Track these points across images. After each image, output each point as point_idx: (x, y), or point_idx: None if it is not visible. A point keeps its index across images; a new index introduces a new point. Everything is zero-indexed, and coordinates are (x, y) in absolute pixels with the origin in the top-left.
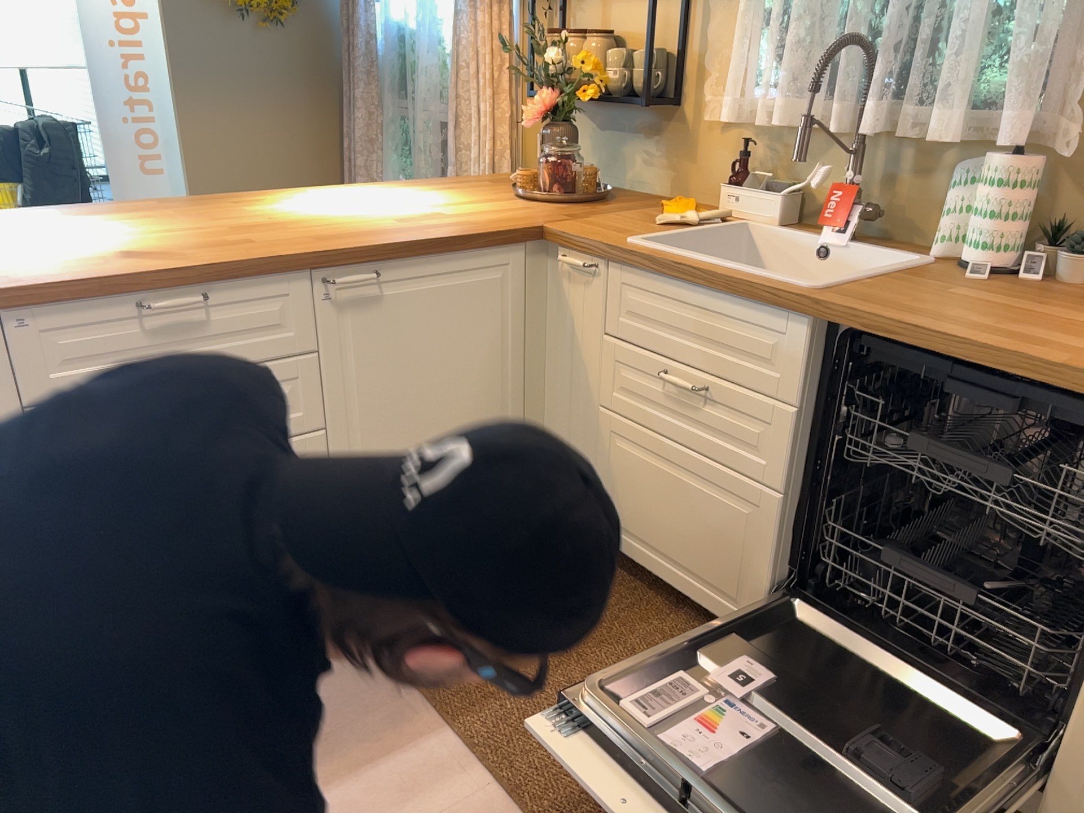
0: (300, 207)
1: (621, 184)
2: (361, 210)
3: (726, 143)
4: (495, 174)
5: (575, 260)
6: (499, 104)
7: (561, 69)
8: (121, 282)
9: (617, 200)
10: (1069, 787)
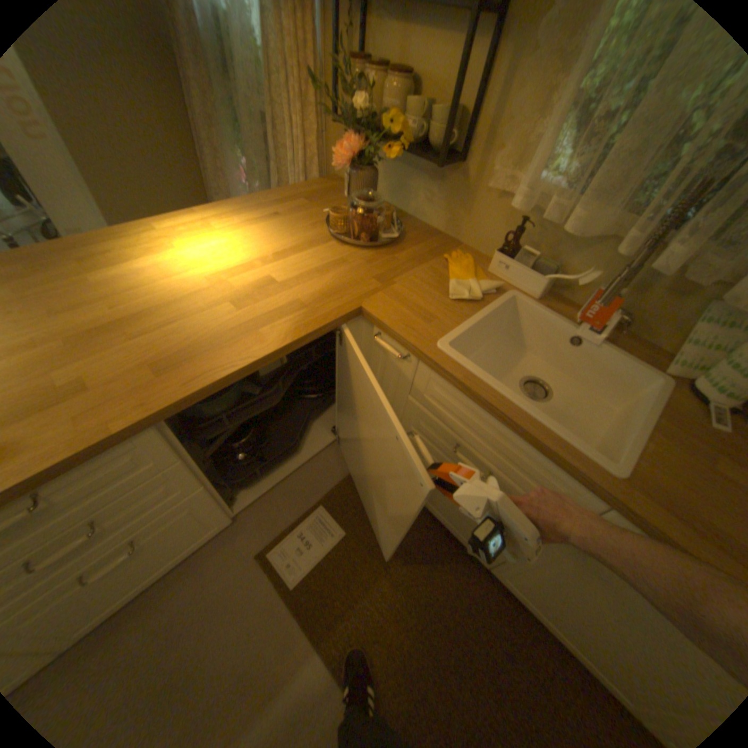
0: (141, 271)
1: (407, 209)
2: (200, 275)
3: (503, 205)
4: (308, 179)
5: (391, 350)
6: (307, 115)
7: (367, 111)
8: None
9: (408, 239)
10: None
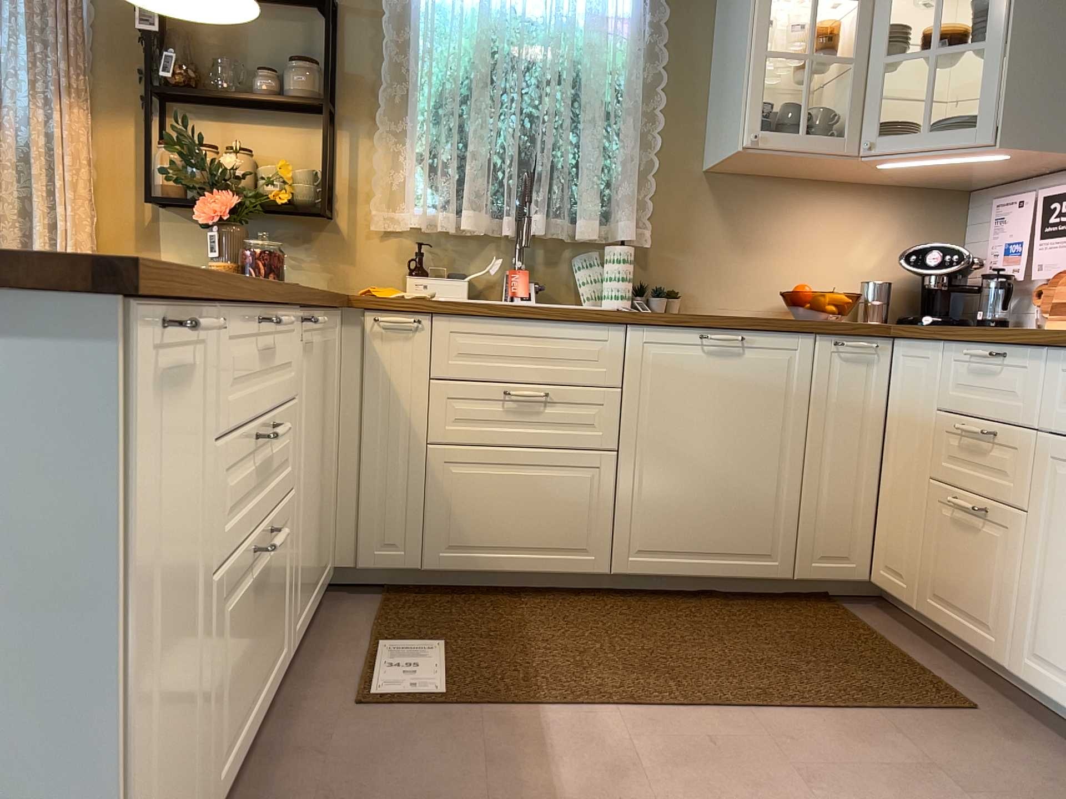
0: None
1: None
2: None
3: (389, 246)
4: None
5: (401, 319)
6: (82, 211)
7: (232, 175)
8: (252, 291)
9: None
10: (807, 541)
